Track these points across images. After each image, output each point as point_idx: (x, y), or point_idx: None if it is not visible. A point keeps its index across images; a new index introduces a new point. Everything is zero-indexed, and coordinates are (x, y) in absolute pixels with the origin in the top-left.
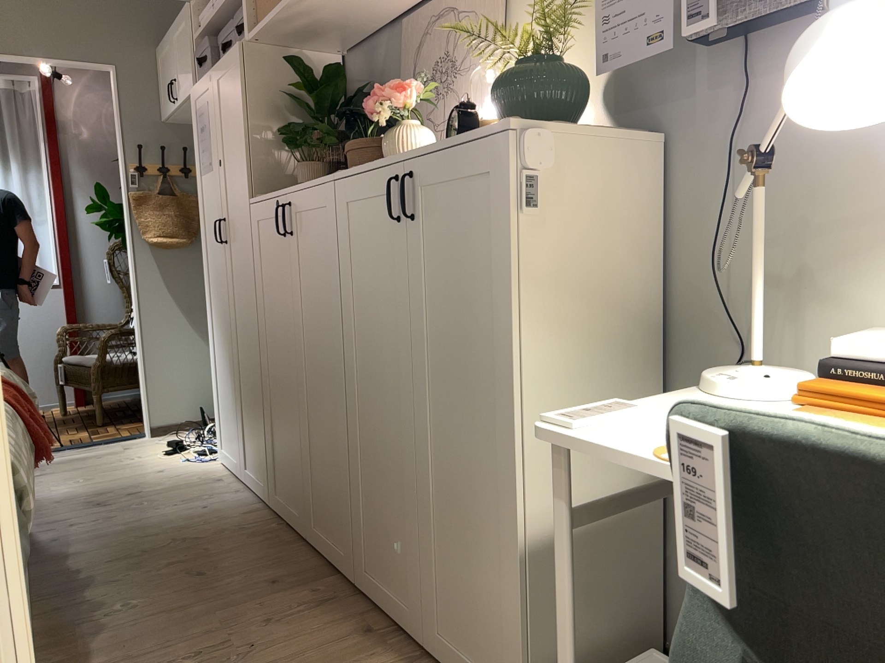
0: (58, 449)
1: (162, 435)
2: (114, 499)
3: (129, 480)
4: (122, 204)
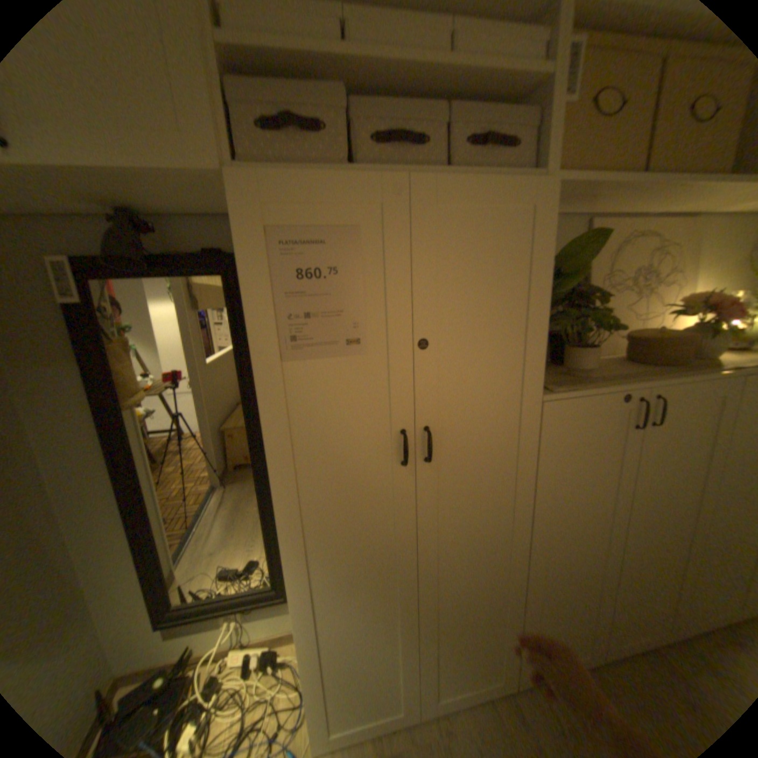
0: None
1: None
2: None
3: None
4: None
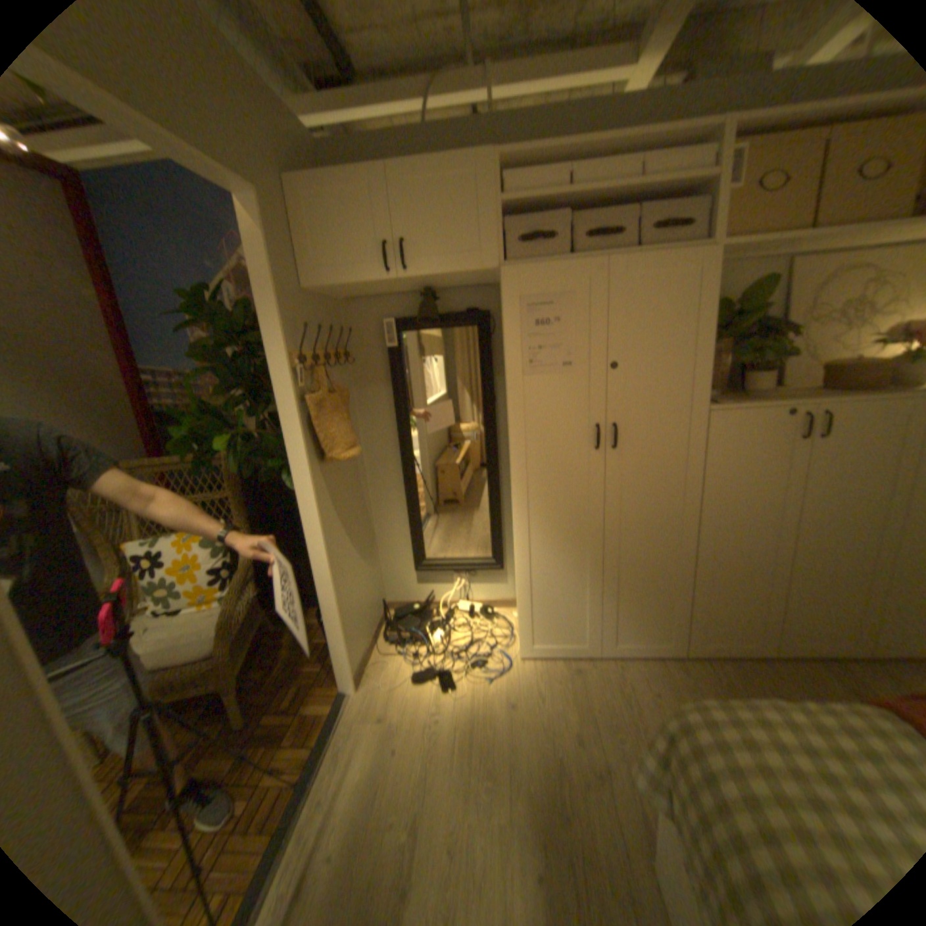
0: (298, 796)
1: (364, 682)
2: (591, 763)
3: (527, 739)
4: (282, 414)
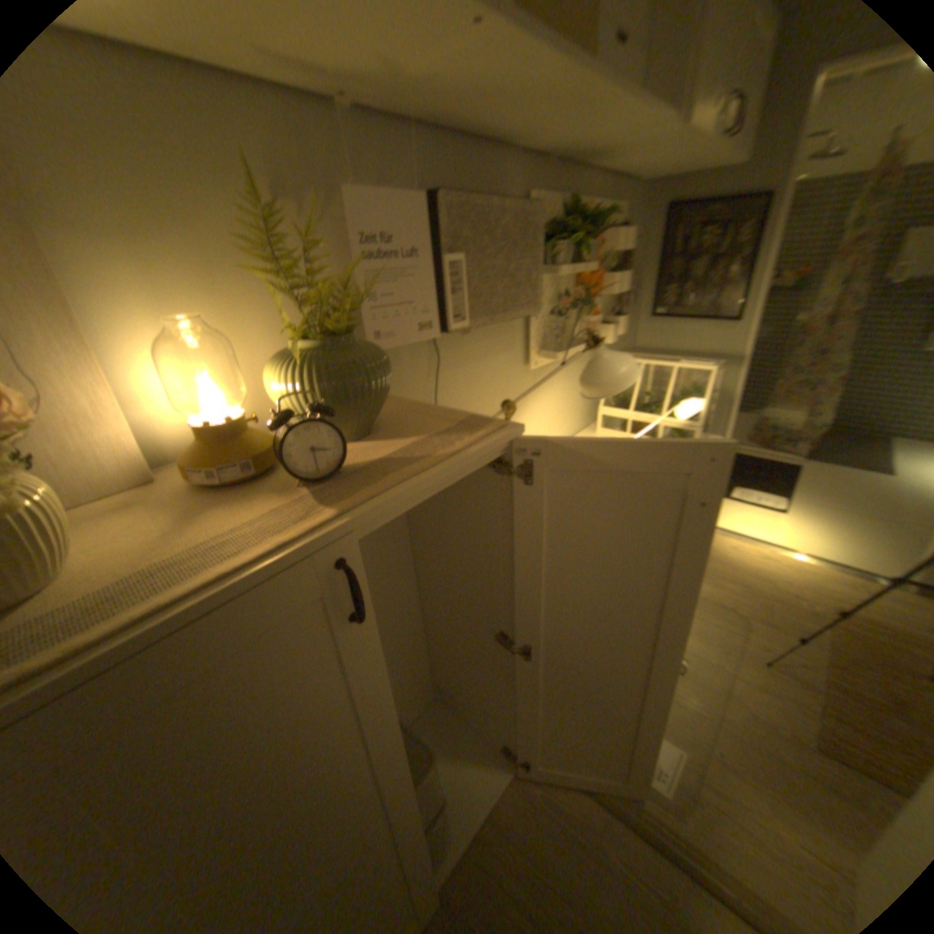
0: None
1: None
2: None
3: None
4: None
